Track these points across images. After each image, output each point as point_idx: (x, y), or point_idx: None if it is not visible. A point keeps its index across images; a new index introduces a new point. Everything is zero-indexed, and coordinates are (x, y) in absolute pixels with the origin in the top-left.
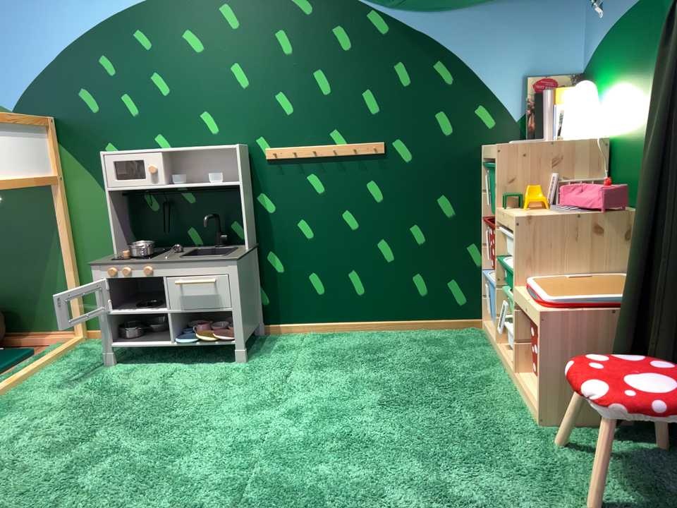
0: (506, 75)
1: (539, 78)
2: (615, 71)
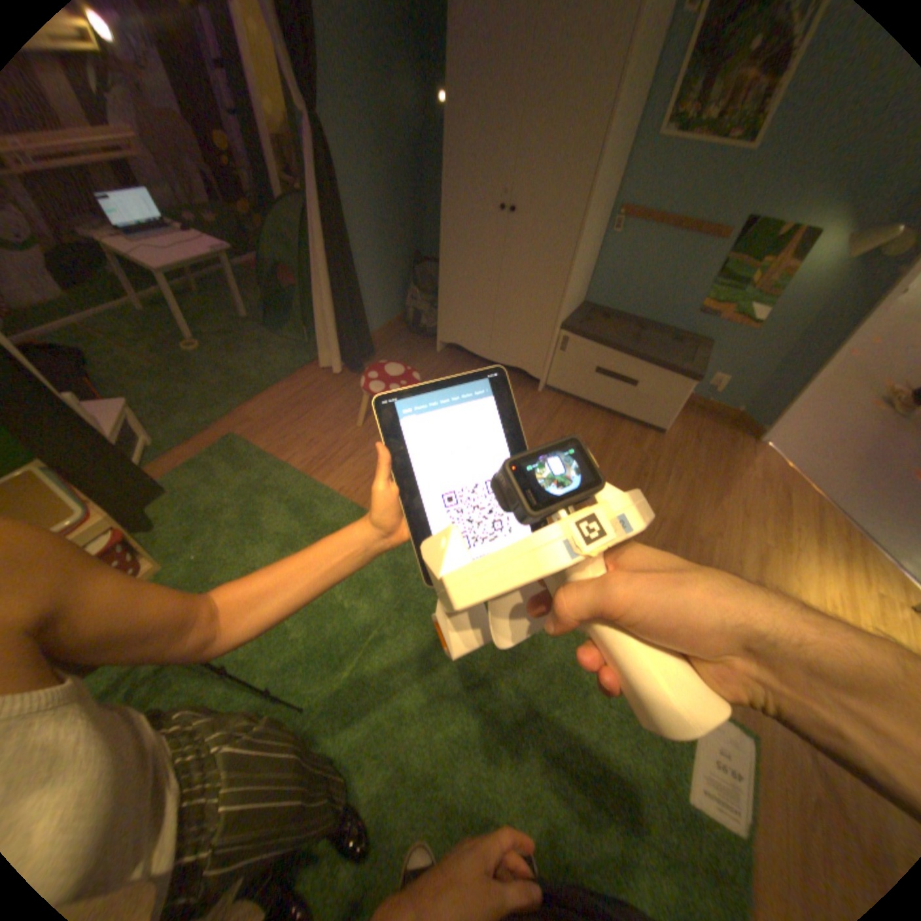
0: None
1: None
2: None
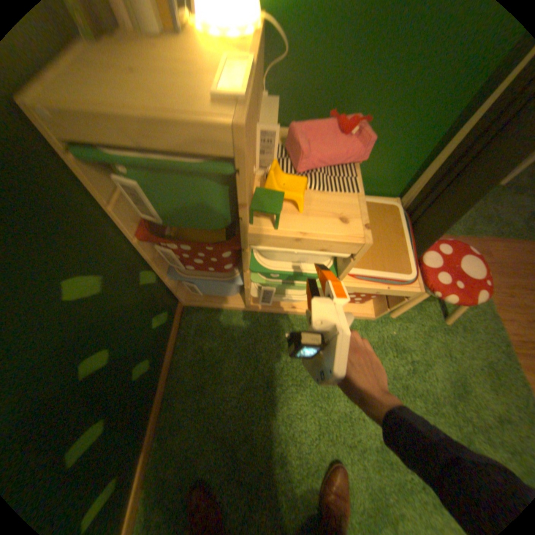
0: None
1: None
2: None
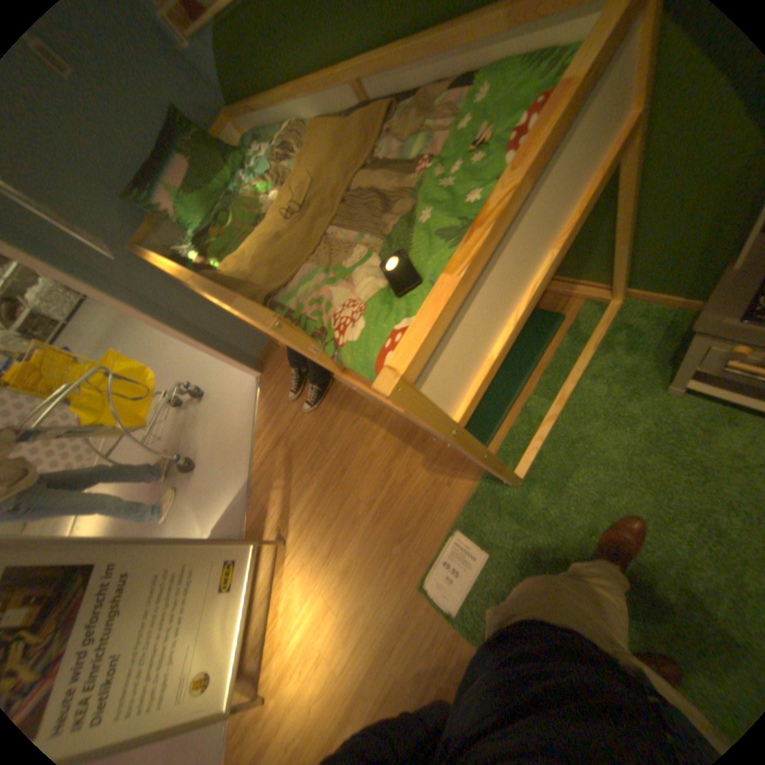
0: None
1: None
2: None
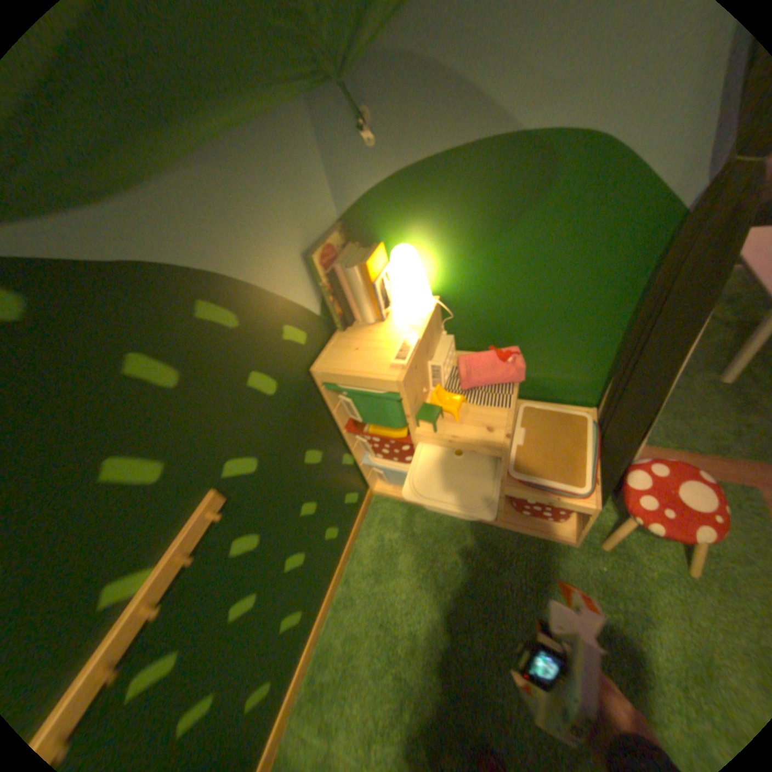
0: (291, 264)
1: (323, 248)
2: (434, 225)
